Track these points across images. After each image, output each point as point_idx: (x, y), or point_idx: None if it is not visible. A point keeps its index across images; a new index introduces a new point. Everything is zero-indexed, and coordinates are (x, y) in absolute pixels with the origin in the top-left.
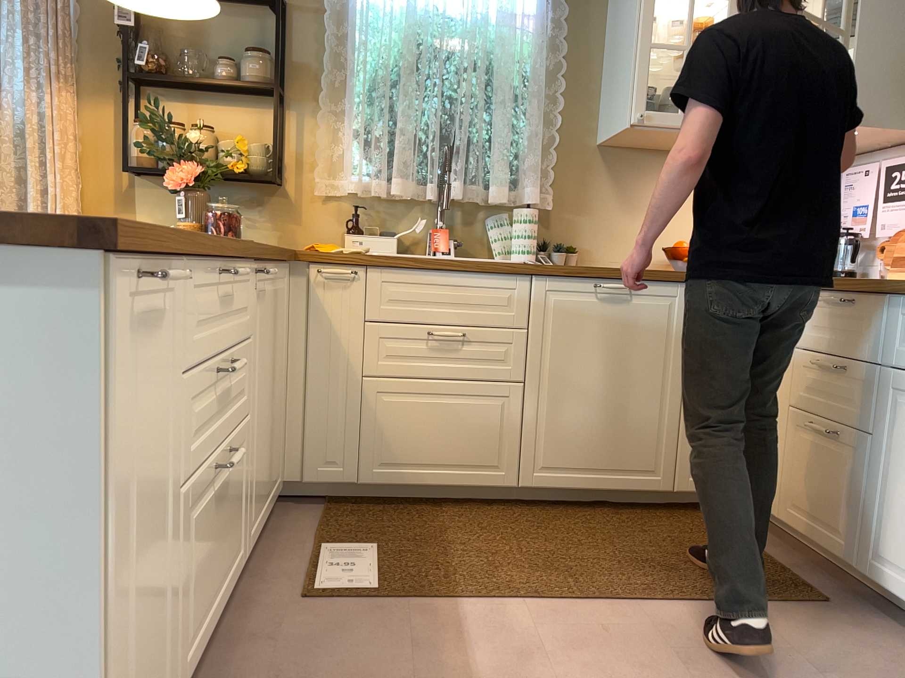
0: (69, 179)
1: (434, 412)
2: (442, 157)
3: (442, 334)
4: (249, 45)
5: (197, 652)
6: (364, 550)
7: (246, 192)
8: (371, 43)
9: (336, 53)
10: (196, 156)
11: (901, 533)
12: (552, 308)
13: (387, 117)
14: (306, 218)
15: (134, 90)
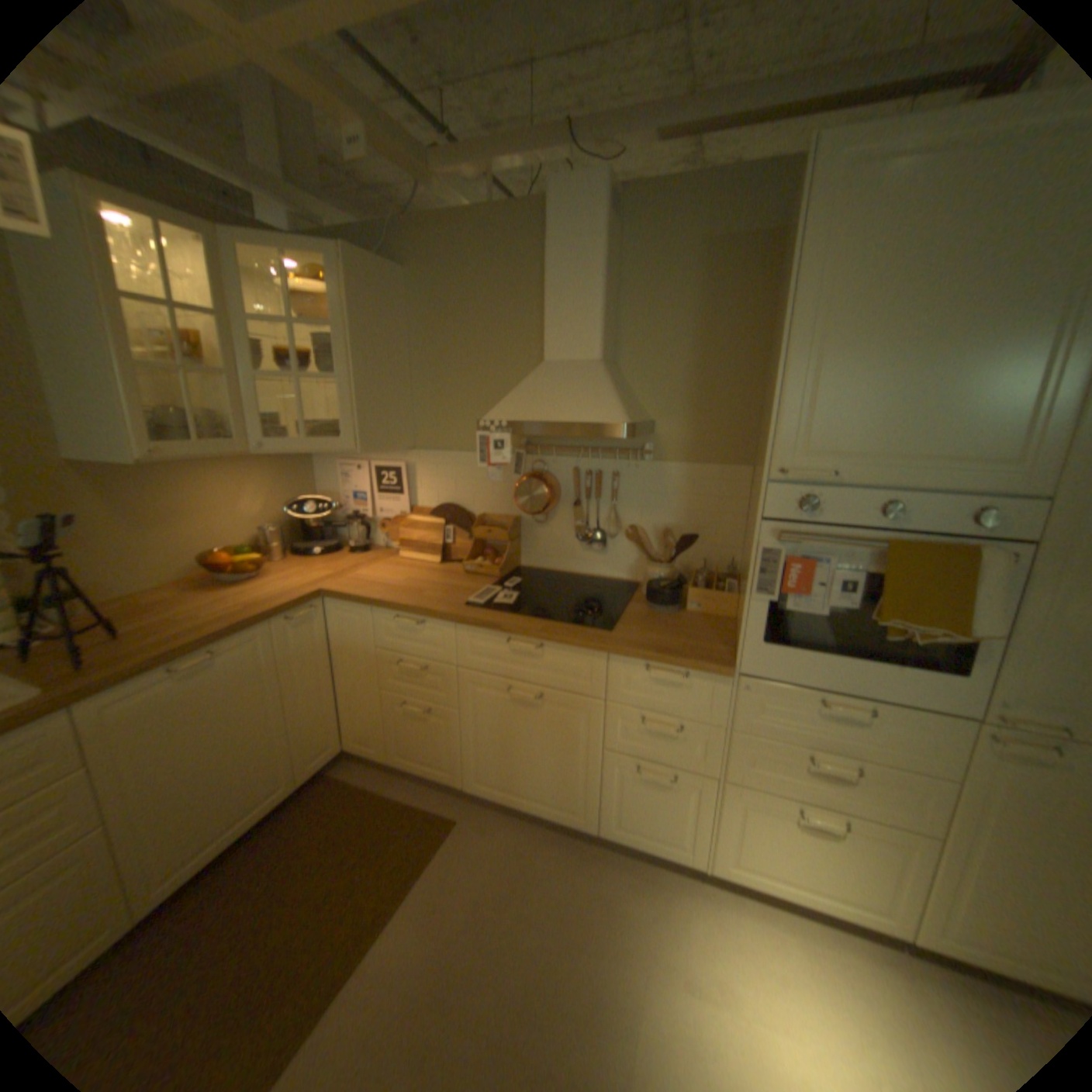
0: None
1: None
2: None
3: None
4: None
5: None
6: None
7: None
8: None
9: None
10: None
11: (491, 768)
12: (113, 728)
13: None
14: None
15: None
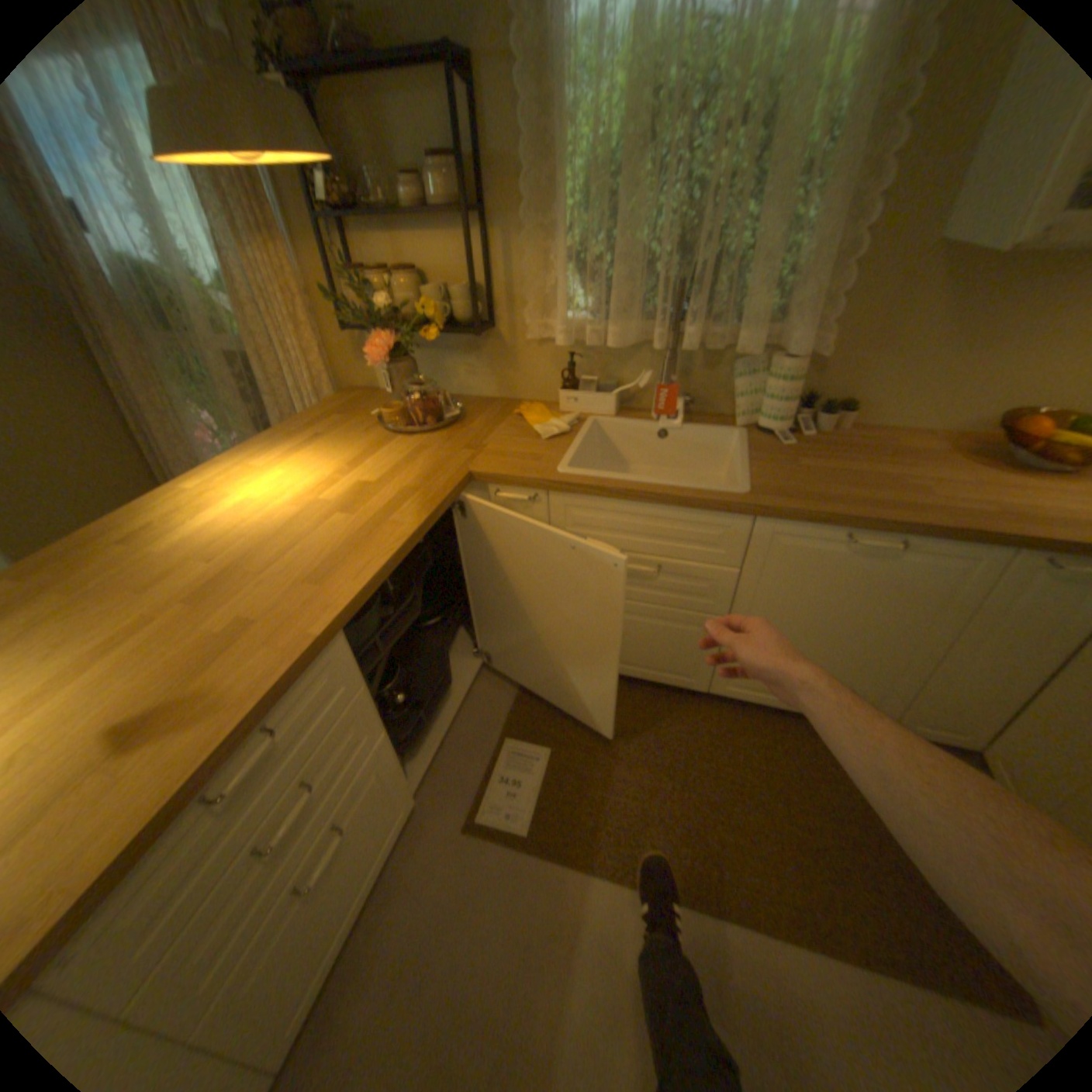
0: (302, 336)
1: (624, 625)
2: (679, 280)
3: (631, 568)
4: (432, 135)
5: (331, 963)
6: (538, 757)
7: (459, 336)
8: (584, 102)
9: (537, 129)
10: (388, 319)
11: None
12: (777, 553)
13: (607, 227)
14: (521, 365)
15: (331, 220)
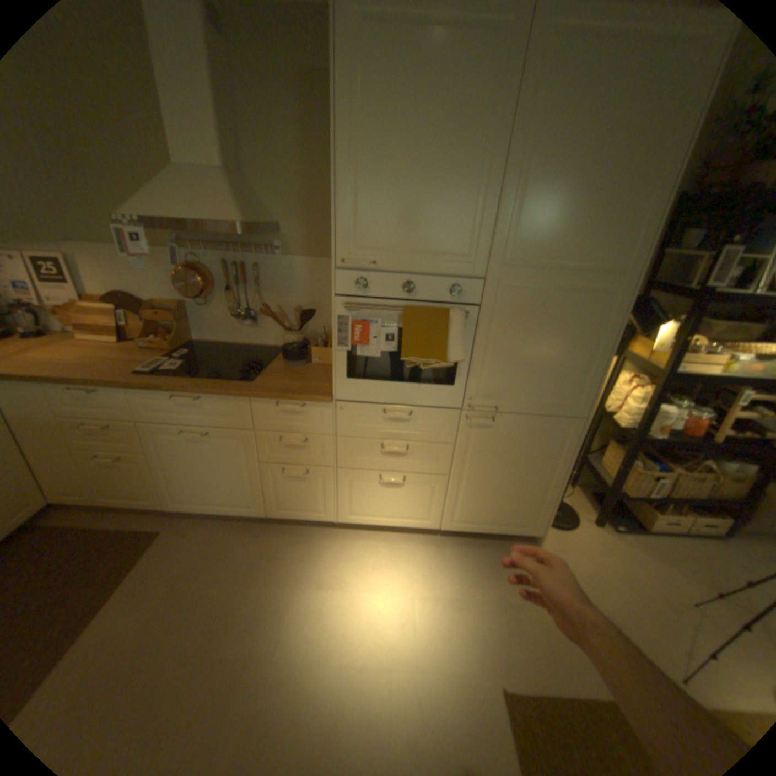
0: None
1: None
2: None
3: None
4: None
5: None
6: None
7: None
8: None
9: None
10: None
11: (180, 489)
12: None
13: None
14: None
15: None
